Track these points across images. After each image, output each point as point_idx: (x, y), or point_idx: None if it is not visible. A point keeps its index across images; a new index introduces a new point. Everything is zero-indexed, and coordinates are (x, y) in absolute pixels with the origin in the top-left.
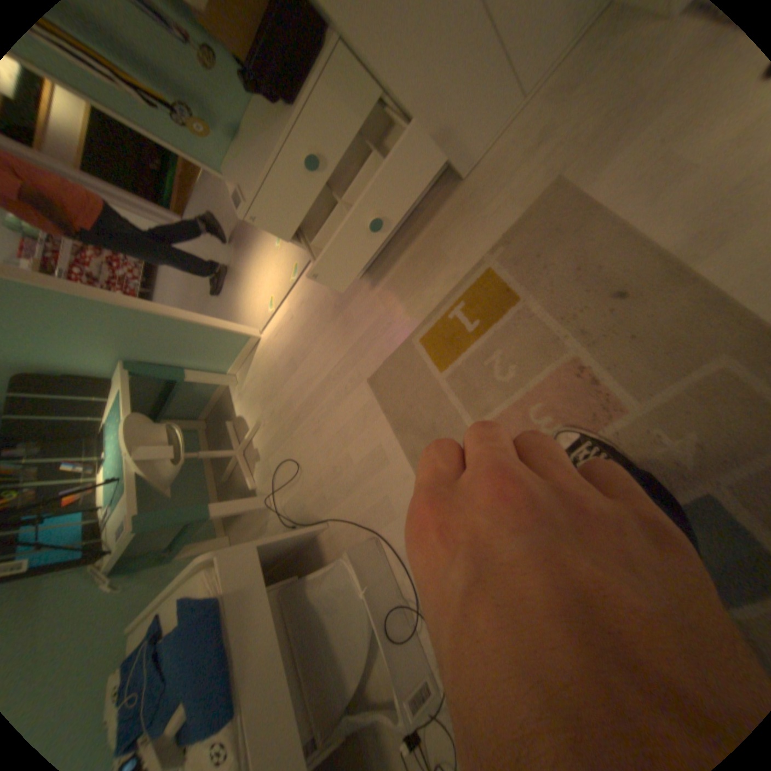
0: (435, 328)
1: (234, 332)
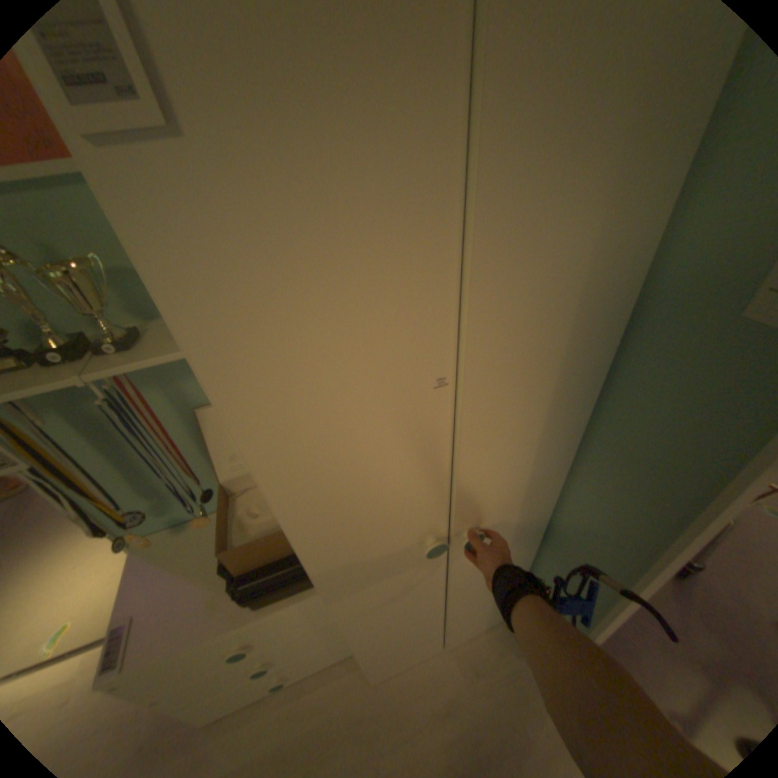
0: None
1: None
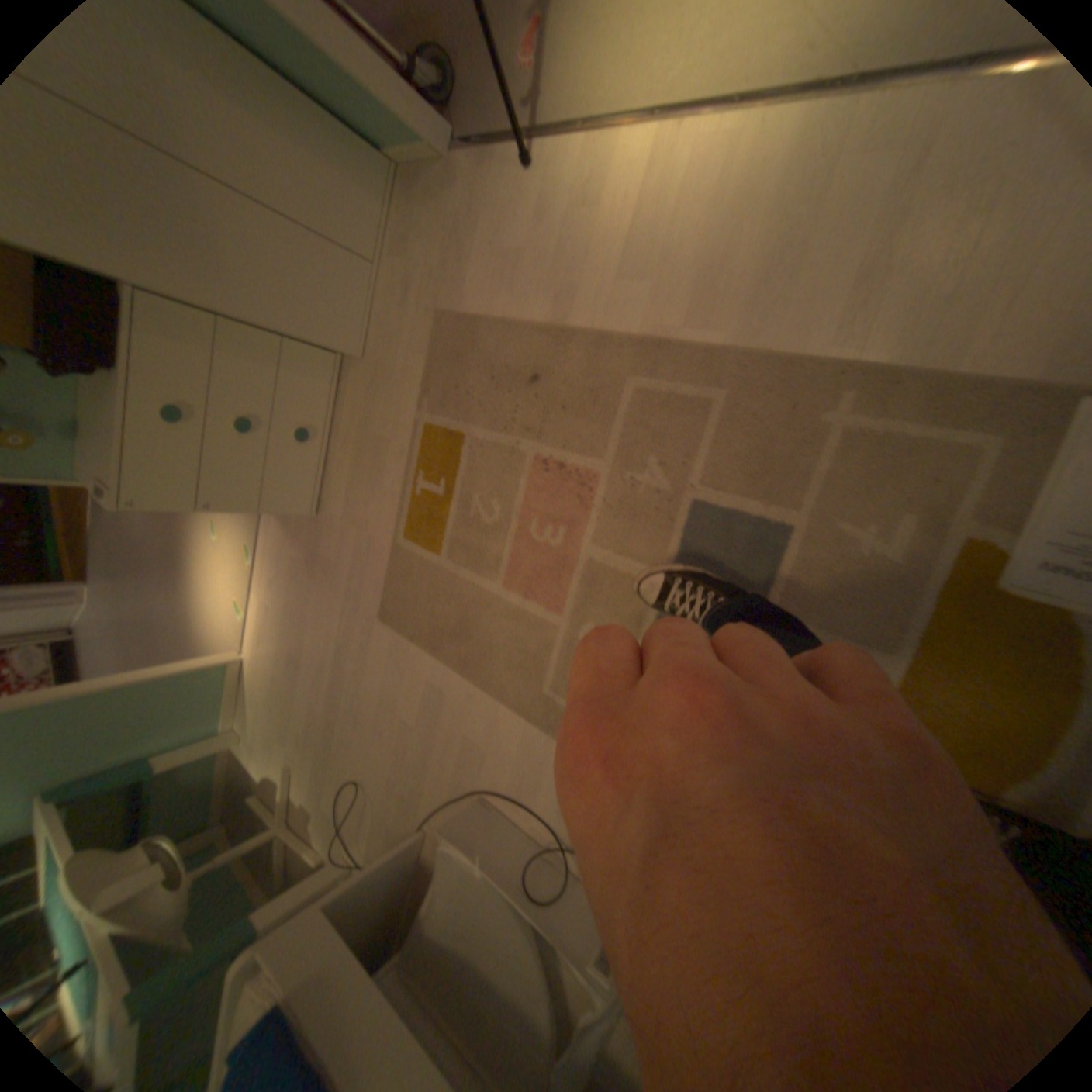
0: (410, 515)
1: (199, 671)
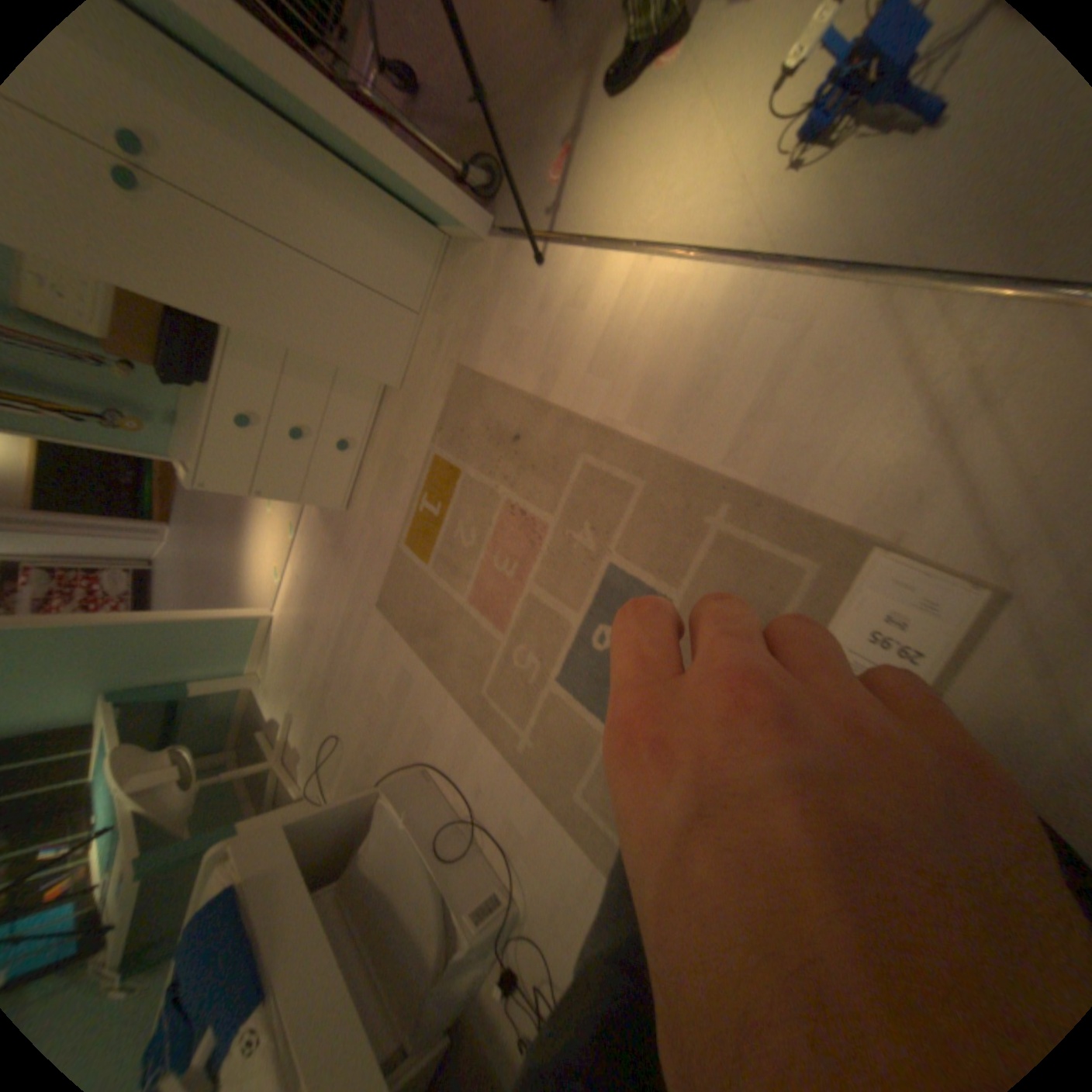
0: (409, 525)
1: (234, 619)
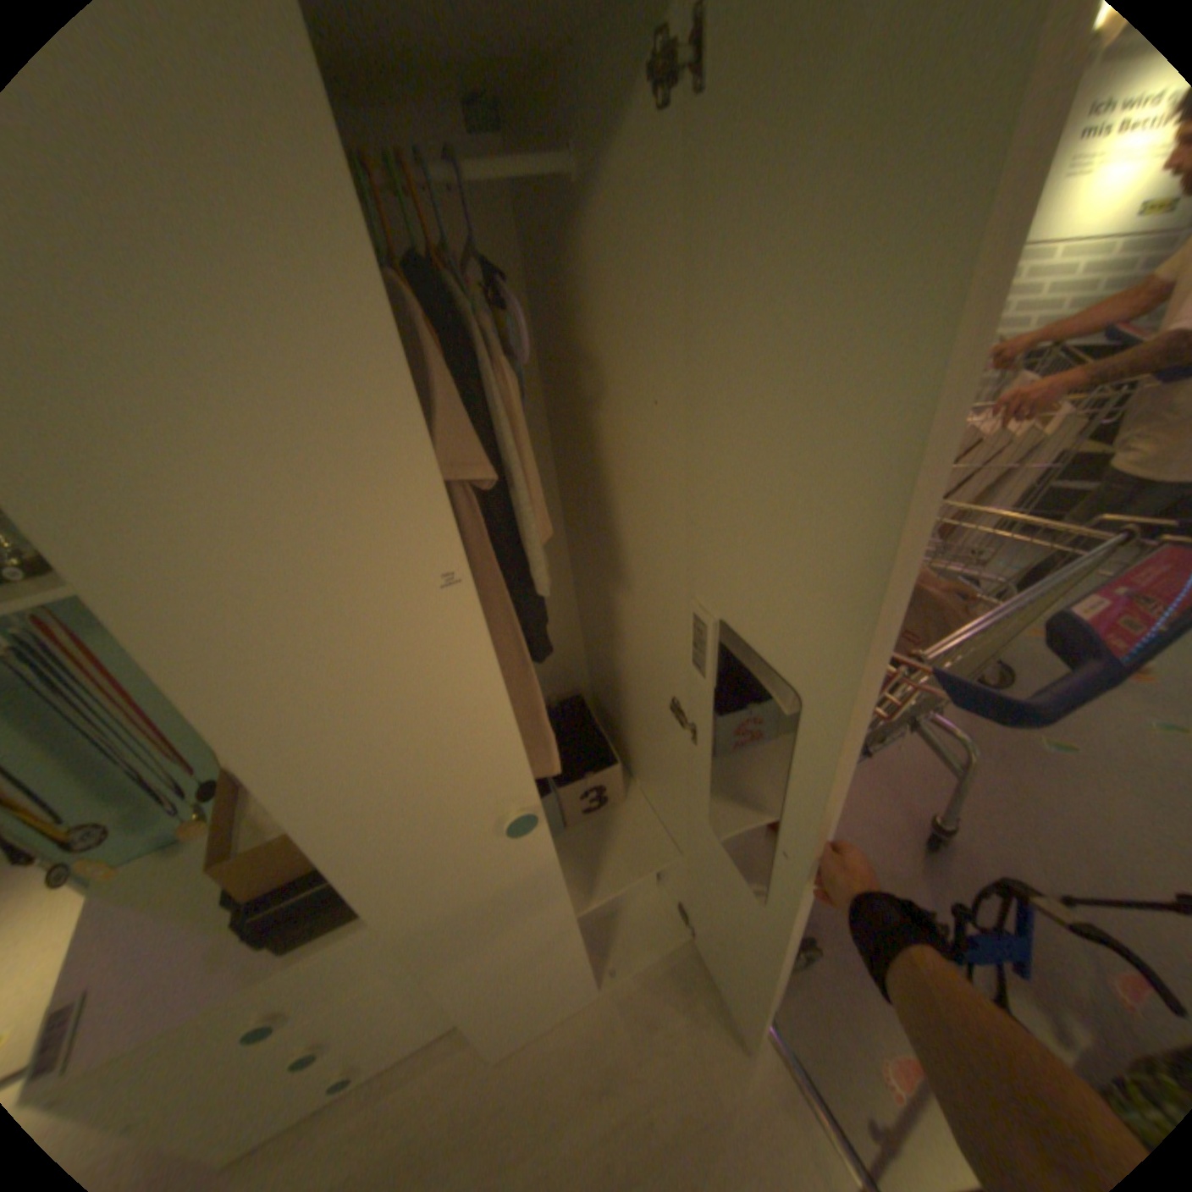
0: None
1: None
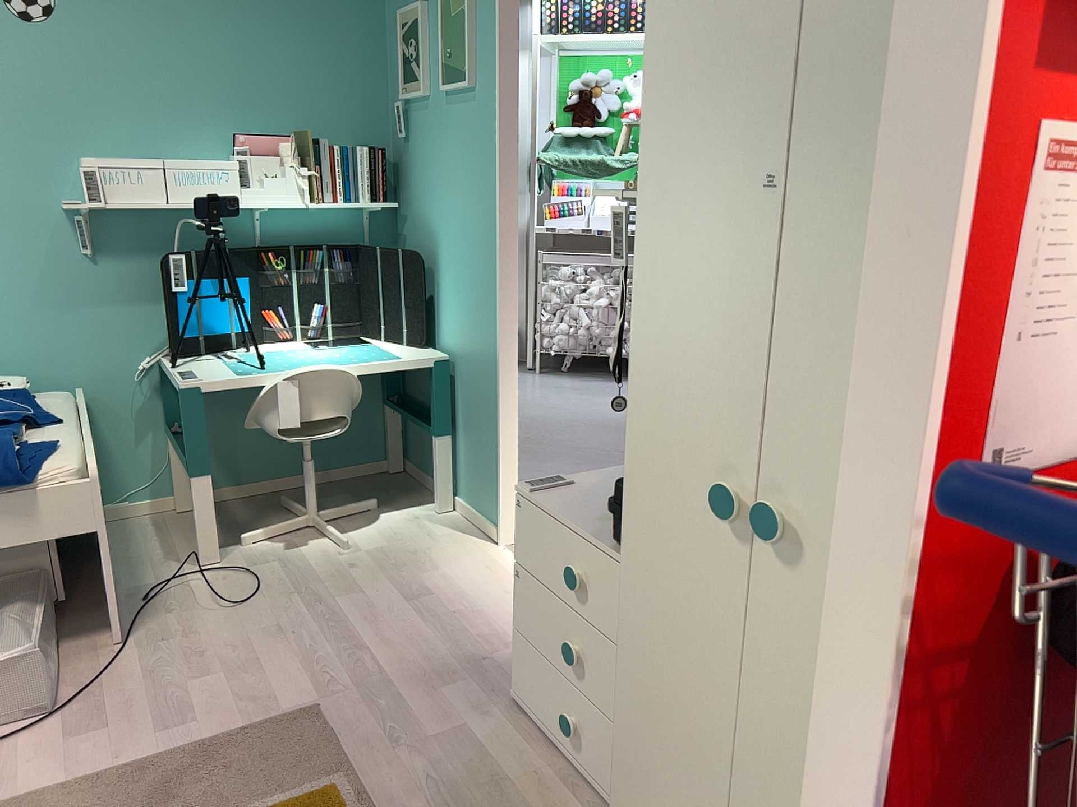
0: None
1: (497, 503)
